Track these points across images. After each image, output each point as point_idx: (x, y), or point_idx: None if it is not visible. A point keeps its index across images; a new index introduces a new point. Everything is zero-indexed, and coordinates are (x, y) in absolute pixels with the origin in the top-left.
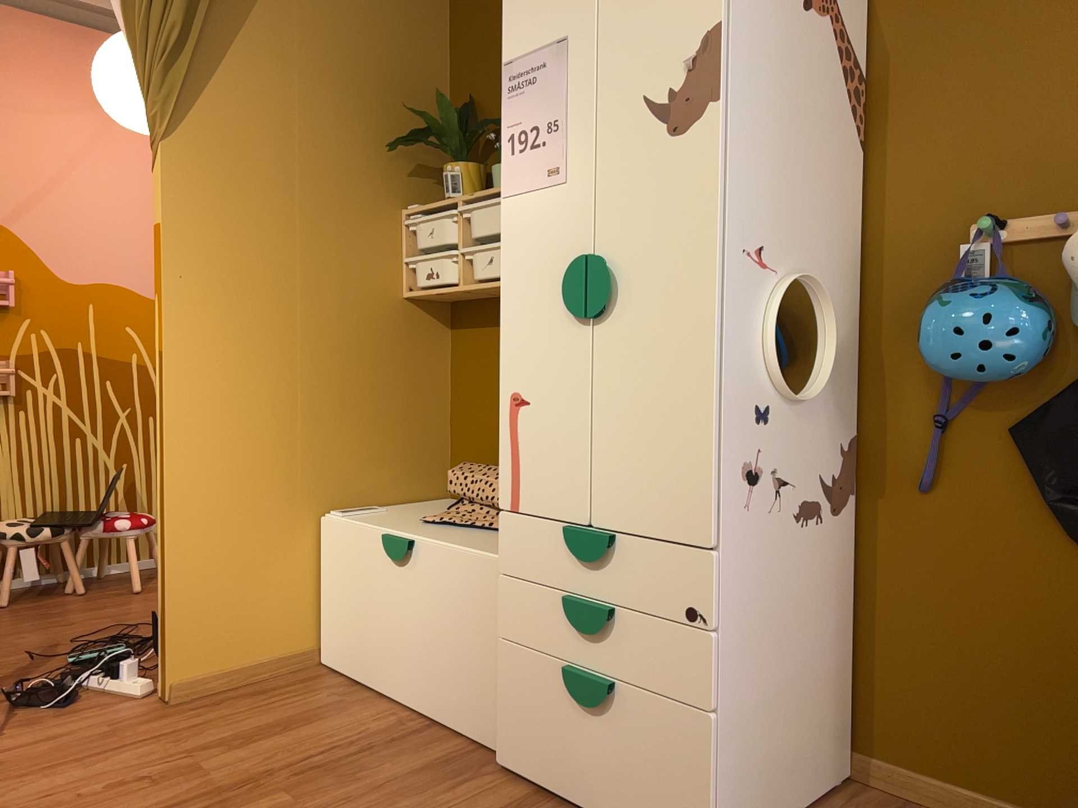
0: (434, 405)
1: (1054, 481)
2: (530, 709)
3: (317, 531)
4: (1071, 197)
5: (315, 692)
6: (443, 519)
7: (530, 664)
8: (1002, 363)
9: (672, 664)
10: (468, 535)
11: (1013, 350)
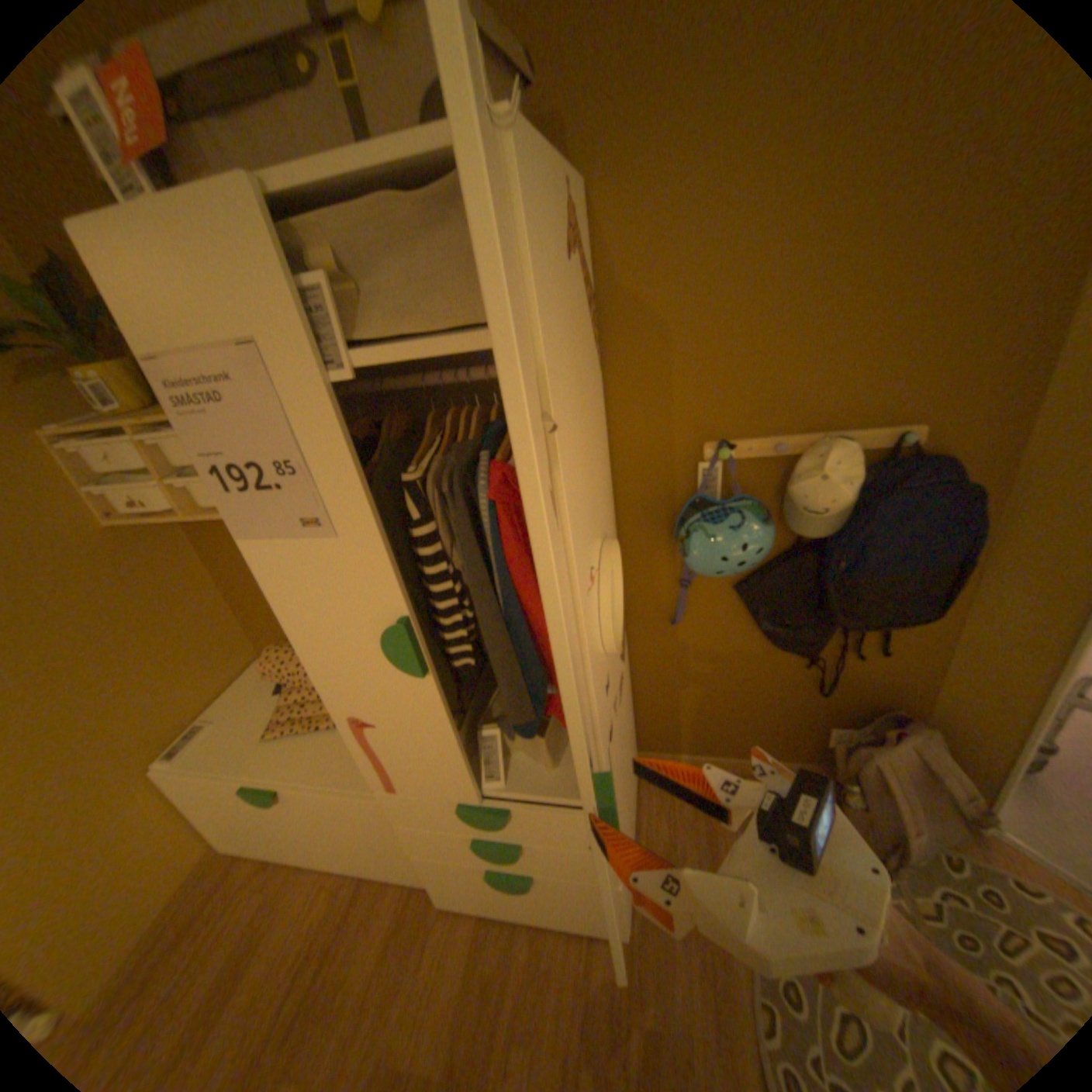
0: (202, 600)
1: (765, 618)
2: (456, 888)
3: (150, 783)
4: (785, 422)
5: (235, 900)
6: (284, 731)
7: (447, 870)
8: (748, 568)
9: (581, 870)
10: (324, 753)
11: (757, 560)
